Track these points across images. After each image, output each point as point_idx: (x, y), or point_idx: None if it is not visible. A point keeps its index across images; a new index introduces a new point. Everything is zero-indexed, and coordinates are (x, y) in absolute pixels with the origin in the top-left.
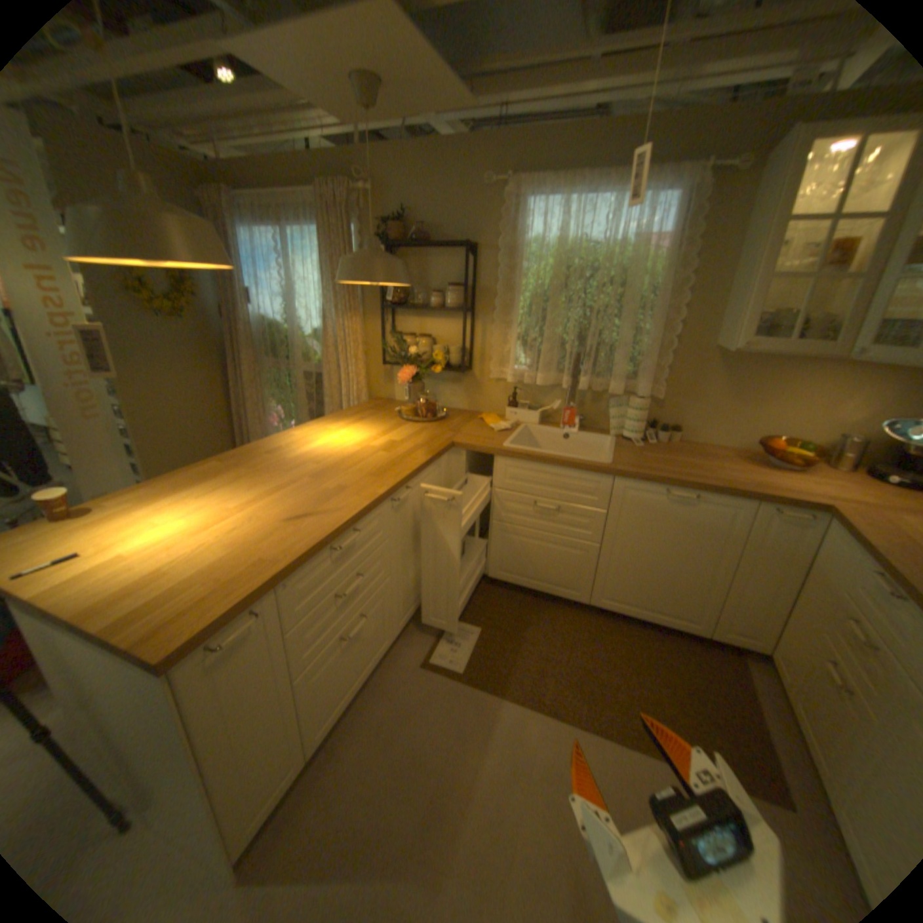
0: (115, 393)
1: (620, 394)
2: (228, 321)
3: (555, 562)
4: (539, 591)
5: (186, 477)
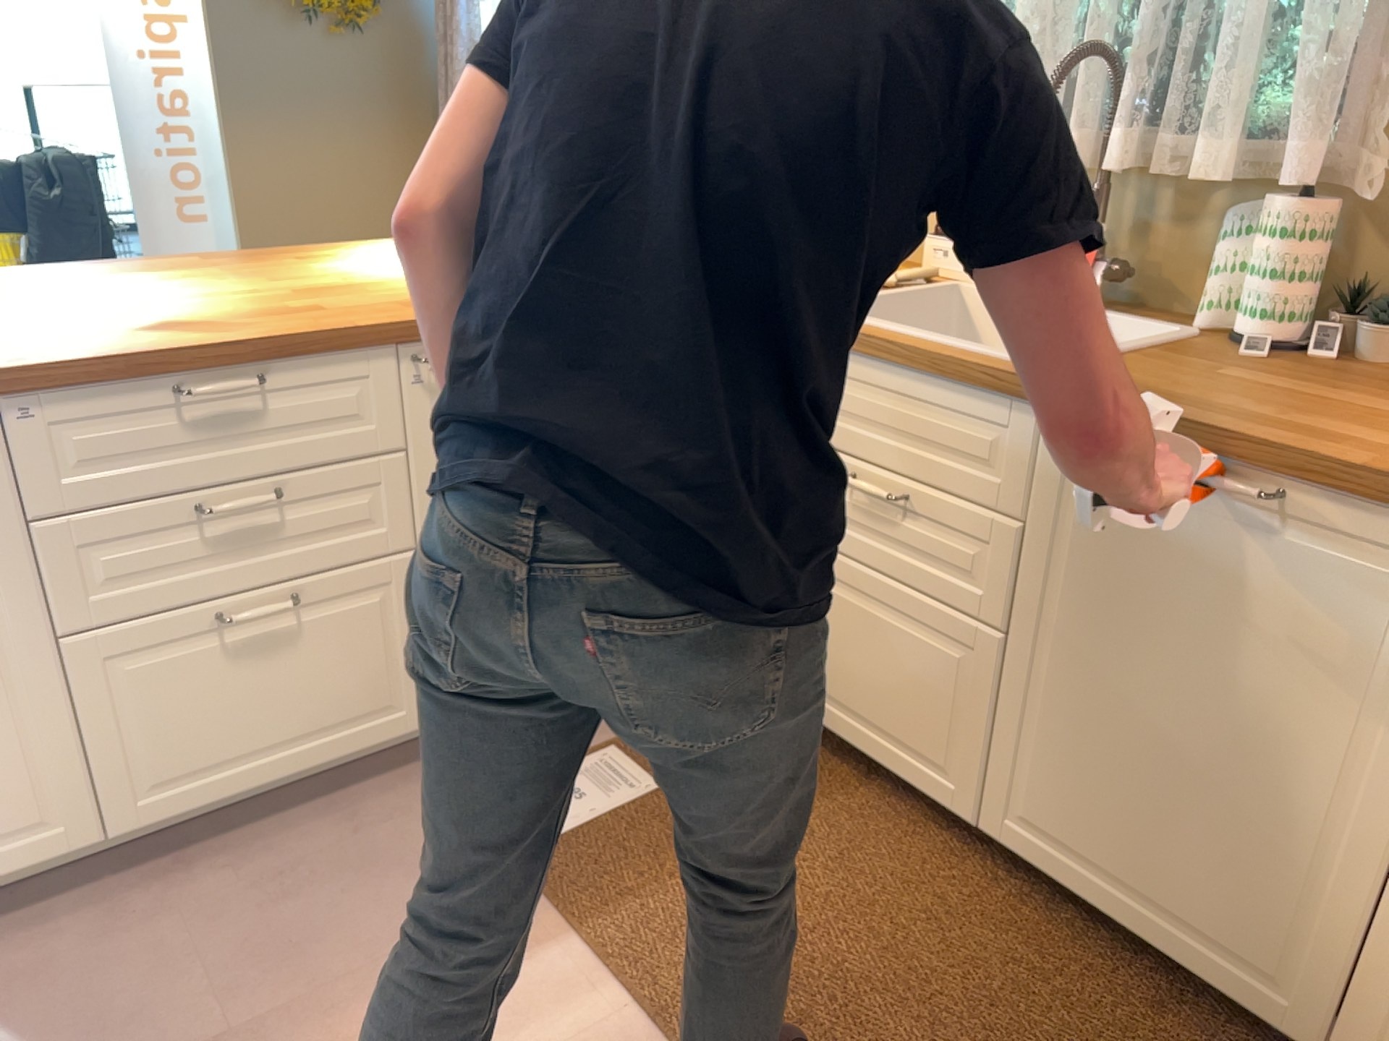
0: (229, 173)
1: (1216, 180)
2: (450, 42)
3: (899, 669)
4: (864, 751)
5: (125, 266)
